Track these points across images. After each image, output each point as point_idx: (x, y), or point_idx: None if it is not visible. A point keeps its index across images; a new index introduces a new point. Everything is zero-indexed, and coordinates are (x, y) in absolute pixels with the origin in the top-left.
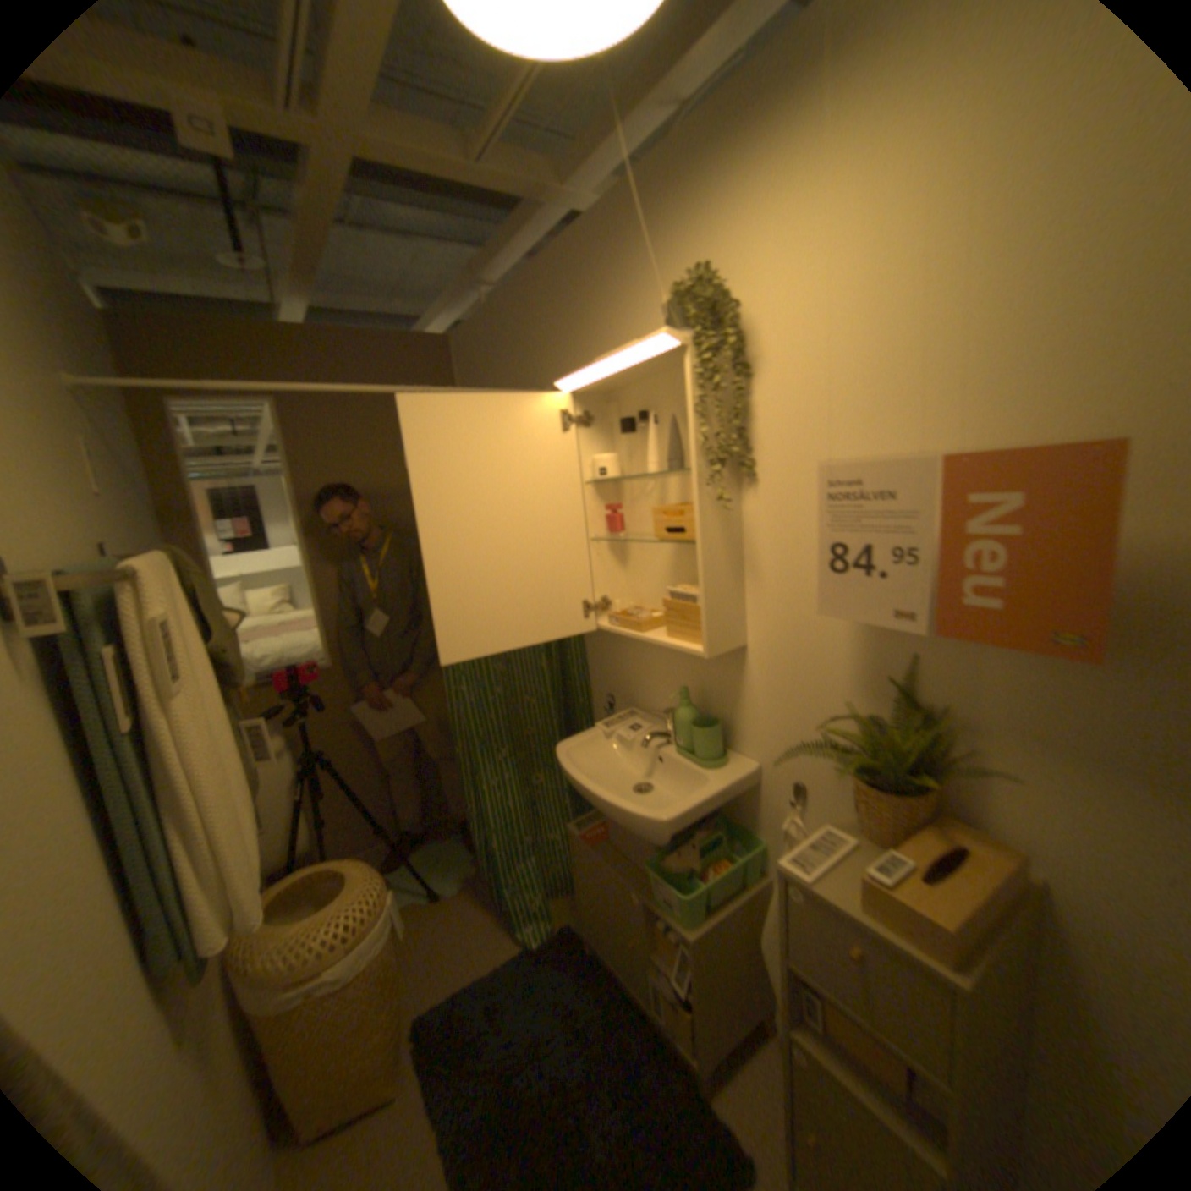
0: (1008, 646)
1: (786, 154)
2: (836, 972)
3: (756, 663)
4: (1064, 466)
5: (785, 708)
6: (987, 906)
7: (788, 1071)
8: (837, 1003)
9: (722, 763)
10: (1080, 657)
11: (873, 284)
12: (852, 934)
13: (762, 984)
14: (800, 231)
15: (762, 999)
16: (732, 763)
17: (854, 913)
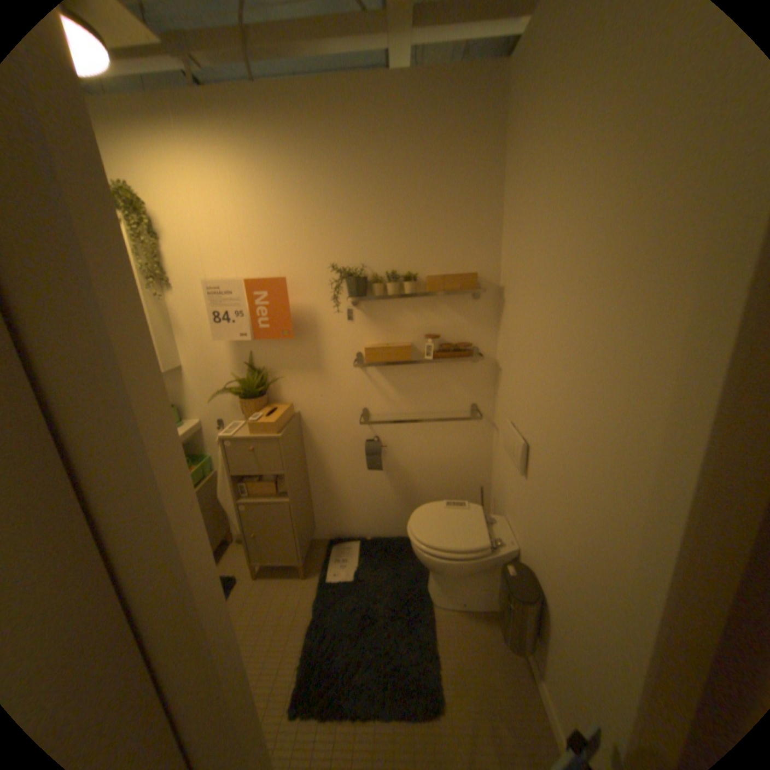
0: (275, 343)
1: (159, 148)
2: (246, 463)
3: (188, 373)
4: (274, 286)
5: (206, 389)
6: (282, 417)
7: (238, 519)
8: (249, 475)
9: (180, 426)
10: (292, 342)
11: (209, 215)
12: (248, 444)
13: (221, 519)
14: (172, 183)
15: (222, 525)
16: (185, 424)
17: (247, 437)
